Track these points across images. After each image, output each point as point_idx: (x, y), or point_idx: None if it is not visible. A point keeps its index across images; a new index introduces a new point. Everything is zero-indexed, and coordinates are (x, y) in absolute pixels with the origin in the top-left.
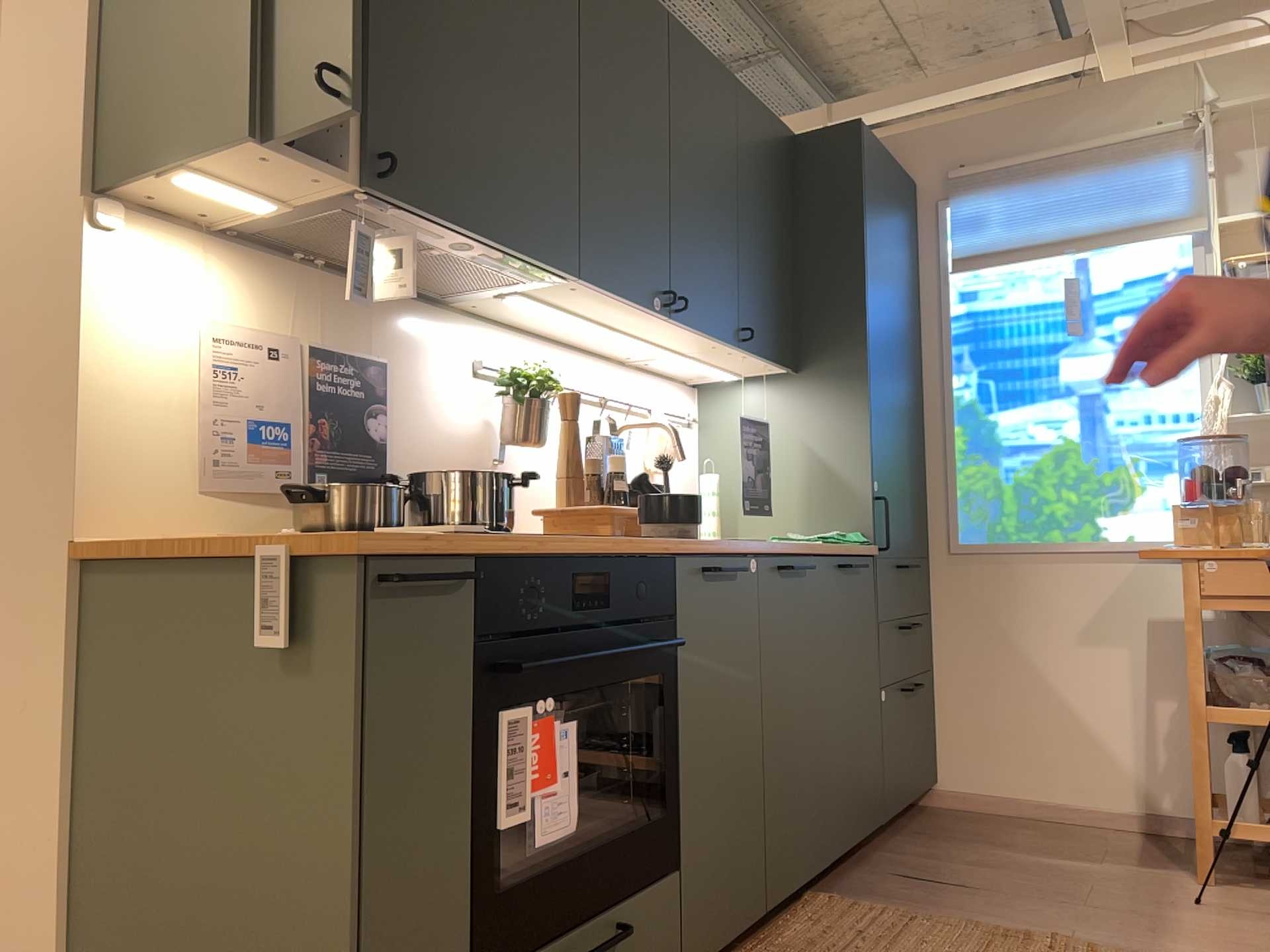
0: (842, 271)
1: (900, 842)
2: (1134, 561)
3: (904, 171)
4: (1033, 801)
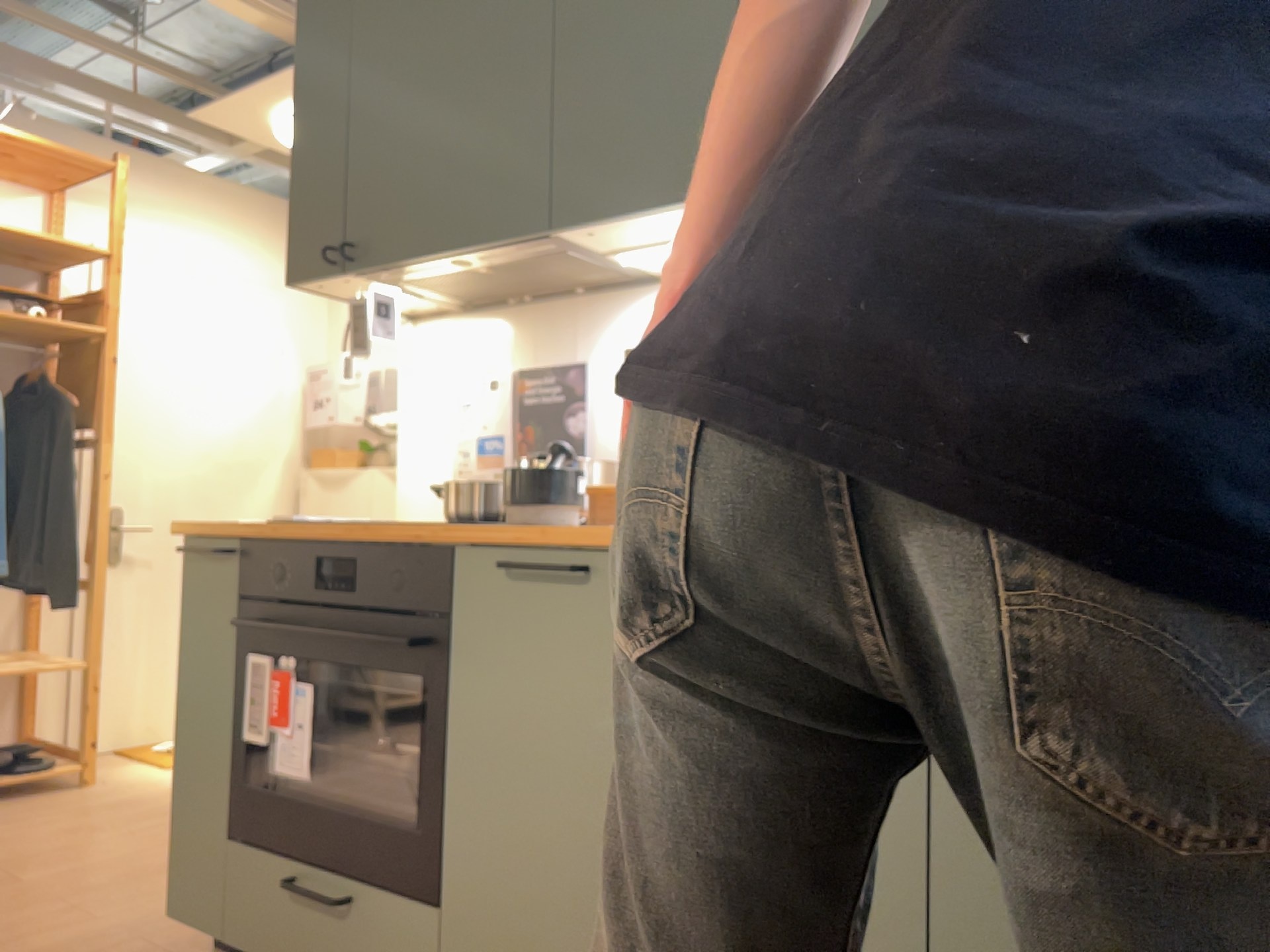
0: None
1: None
2: None
3: None
4: None
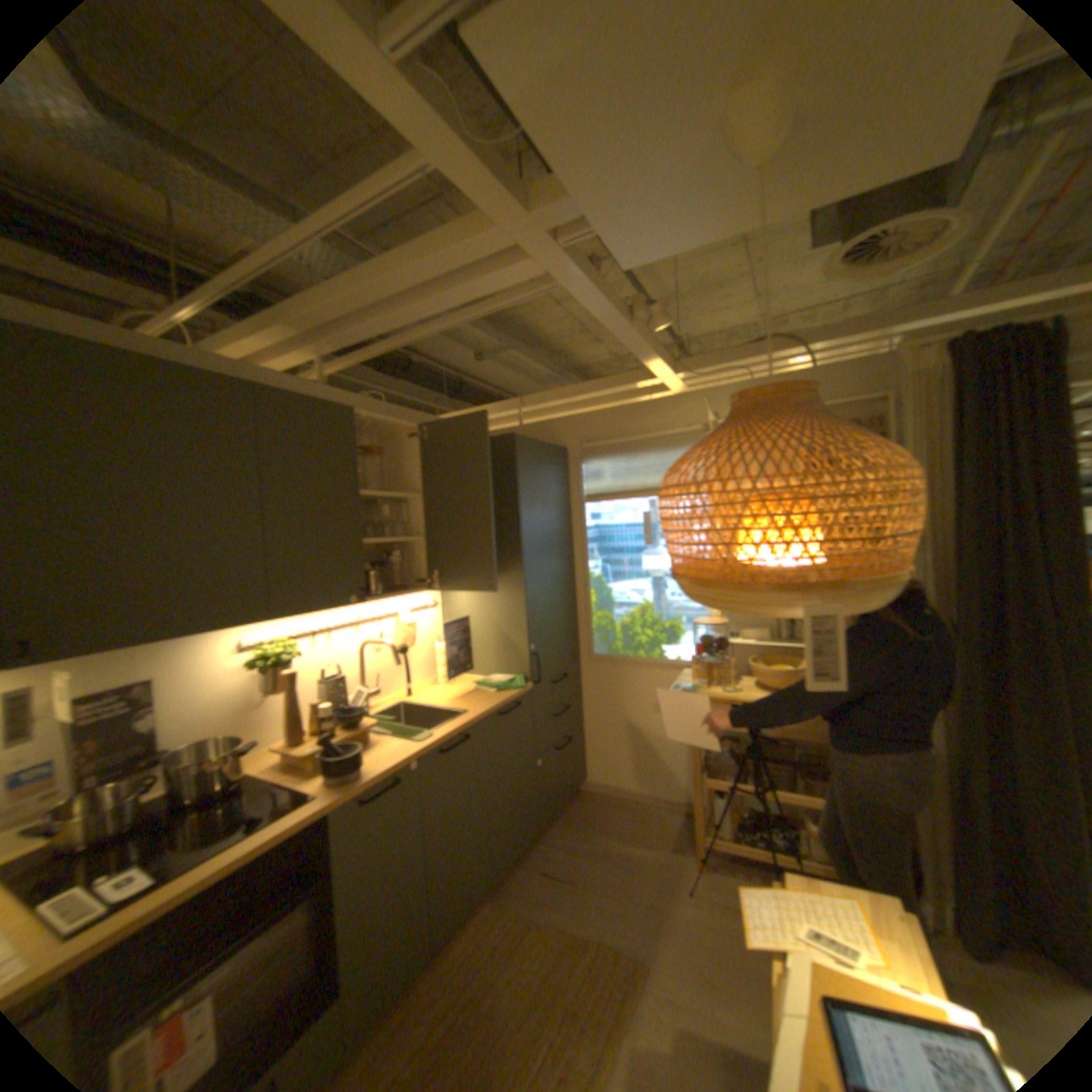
0: (508, 524)
1: (553, 835)
2: (680, 671)
3: (561, 440)
4: (632, 793)
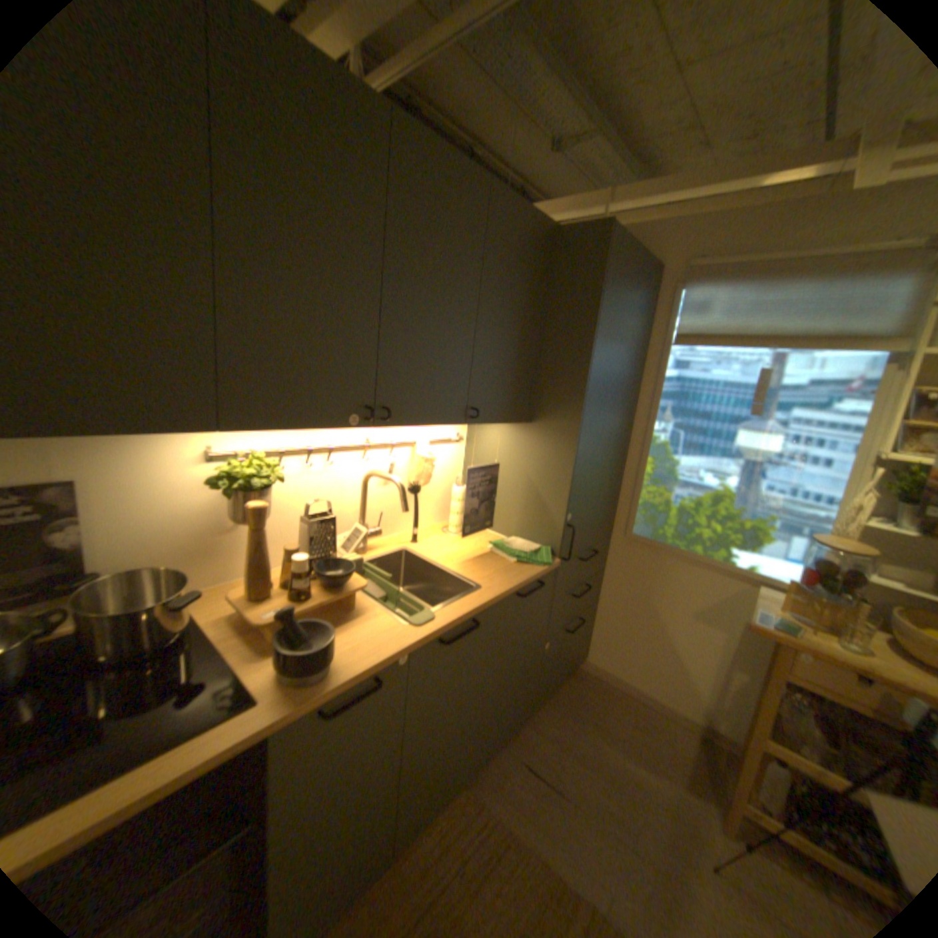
0: (573, 352)
1: (543, 717)
2: (749, 584)
3: (658, 252)
4: (638, 692)
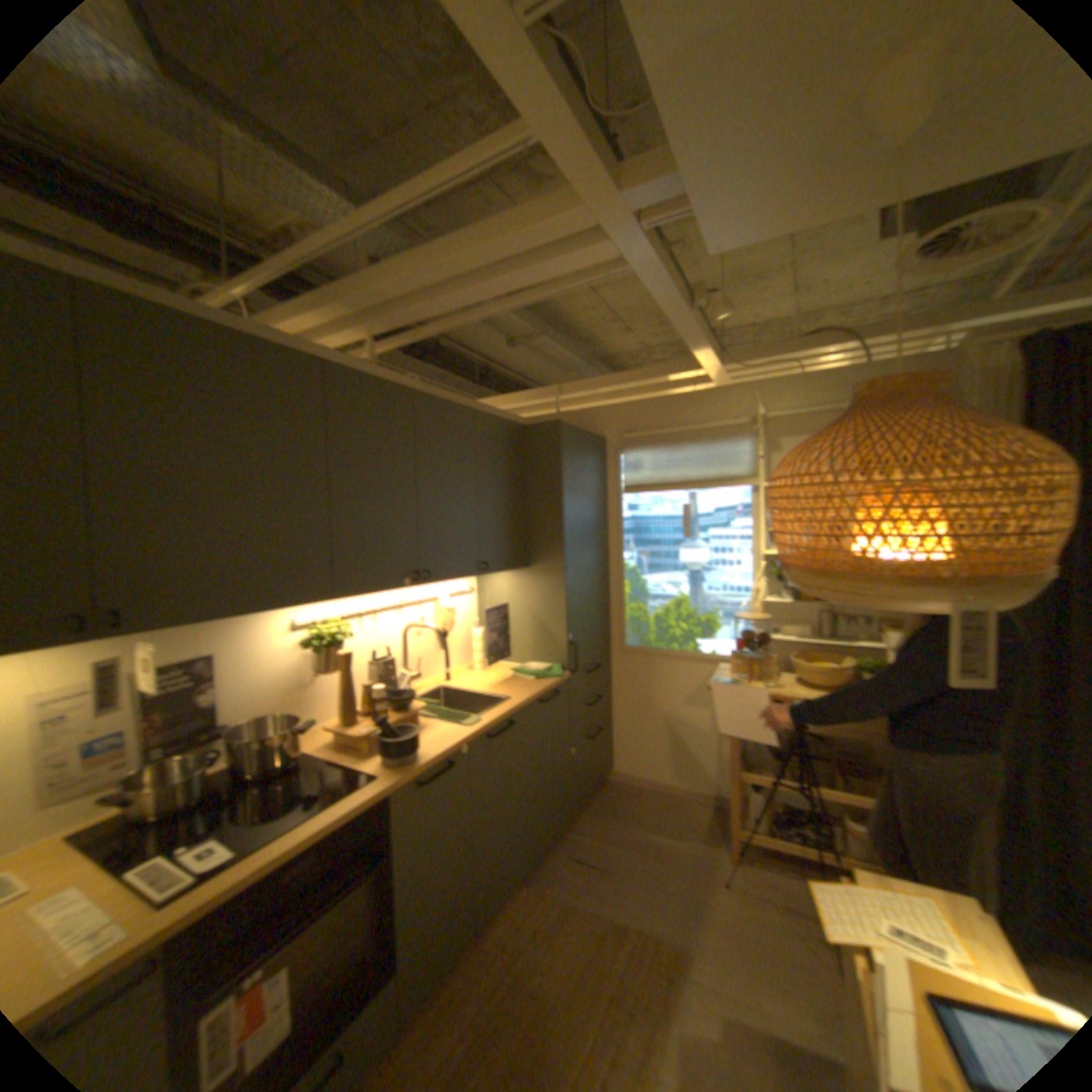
0: (550, 512)
1: (583, 823)
2: (715, 665)
3: (600, 429)
4: (660, 785)
